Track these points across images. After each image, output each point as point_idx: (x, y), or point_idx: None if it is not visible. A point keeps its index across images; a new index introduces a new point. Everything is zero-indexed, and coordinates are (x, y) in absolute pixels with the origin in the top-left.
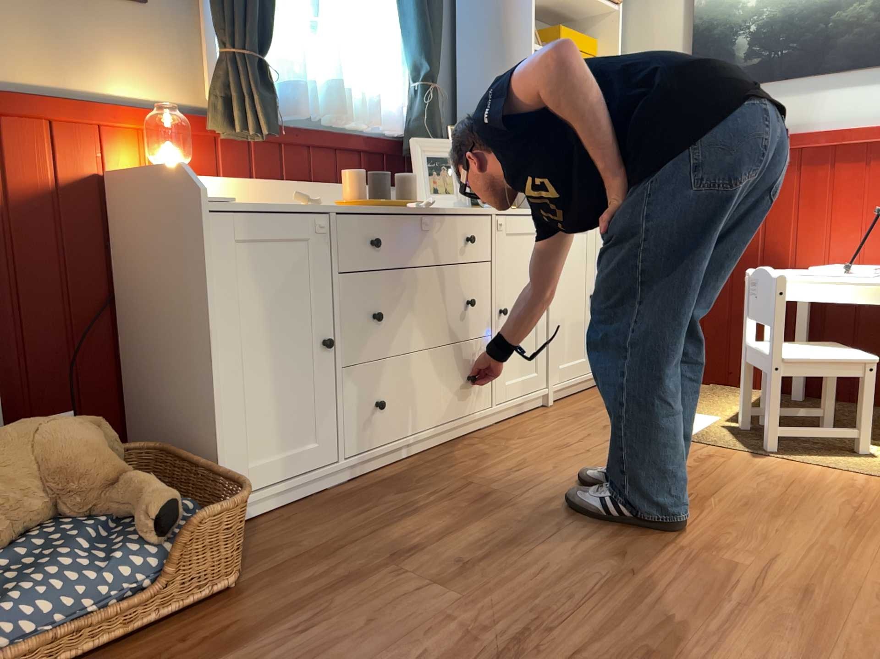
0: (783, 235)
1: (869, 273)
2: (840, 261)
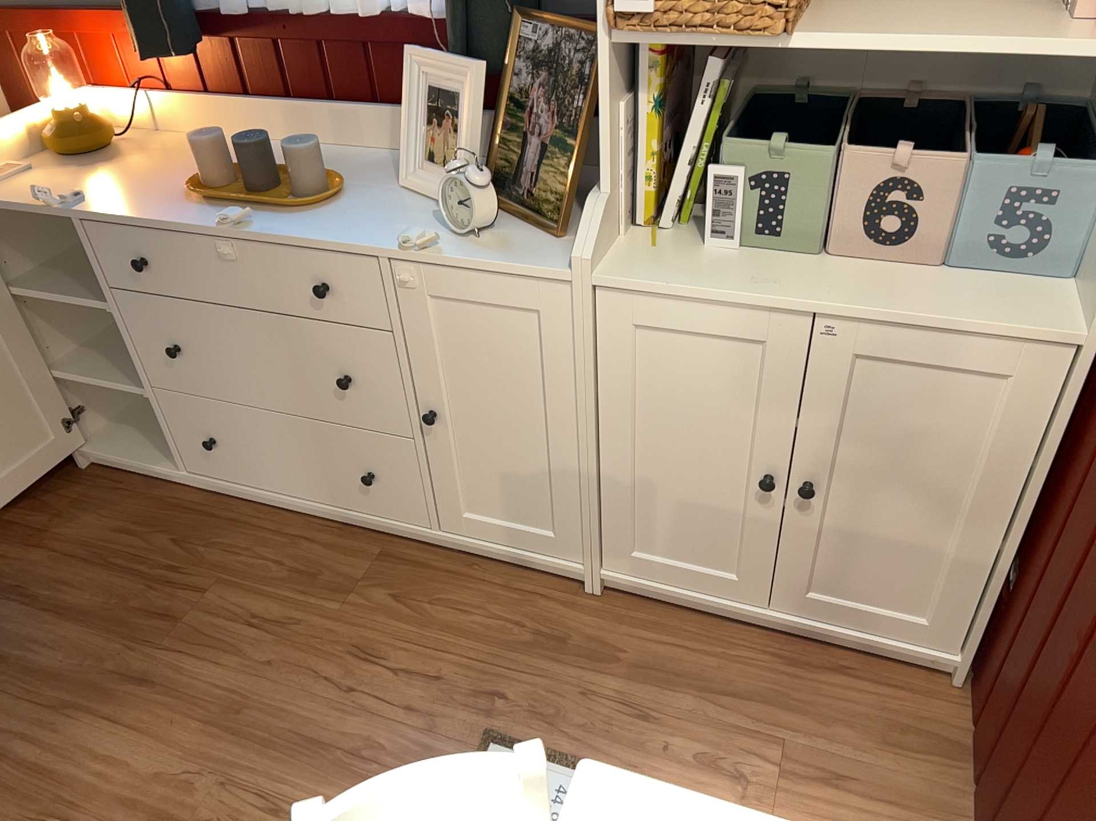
0: None
1: None
2: None
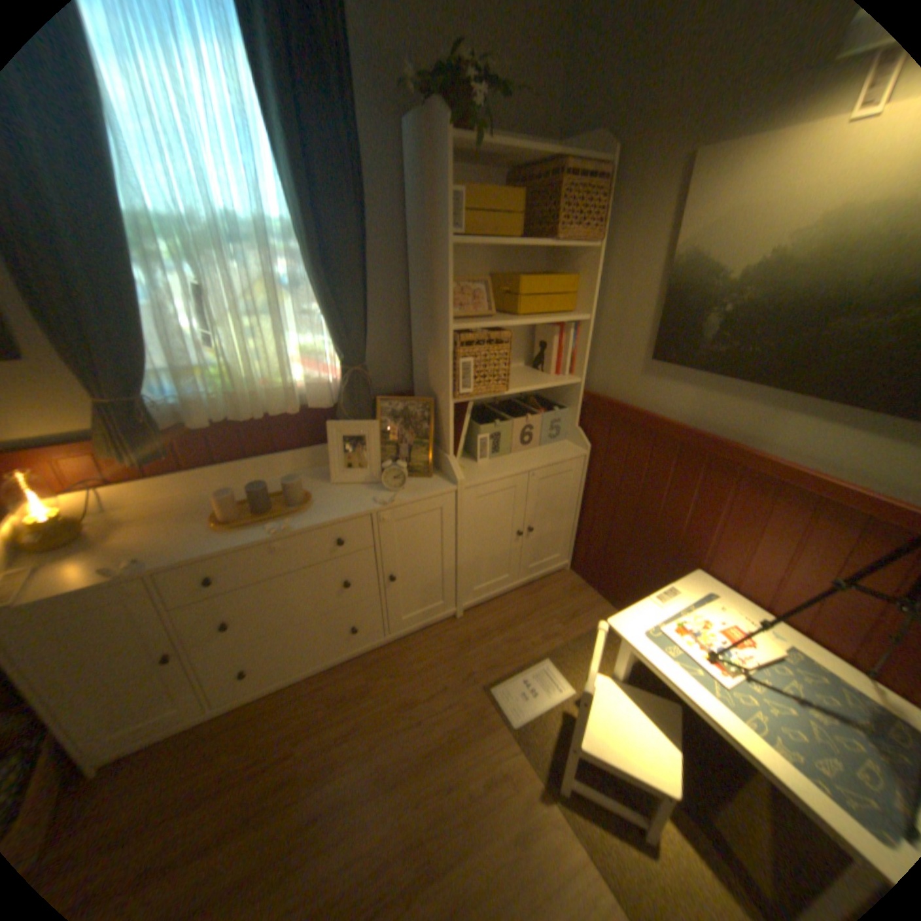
0: (707, 537)
1: (737, 677)
2: (755, 592)
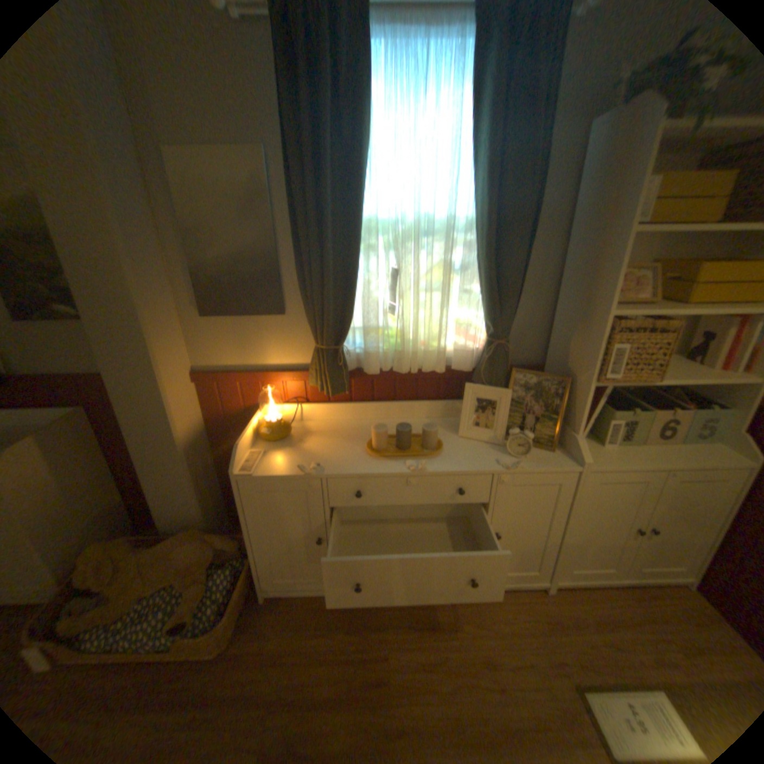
0: None
1: None
2: None
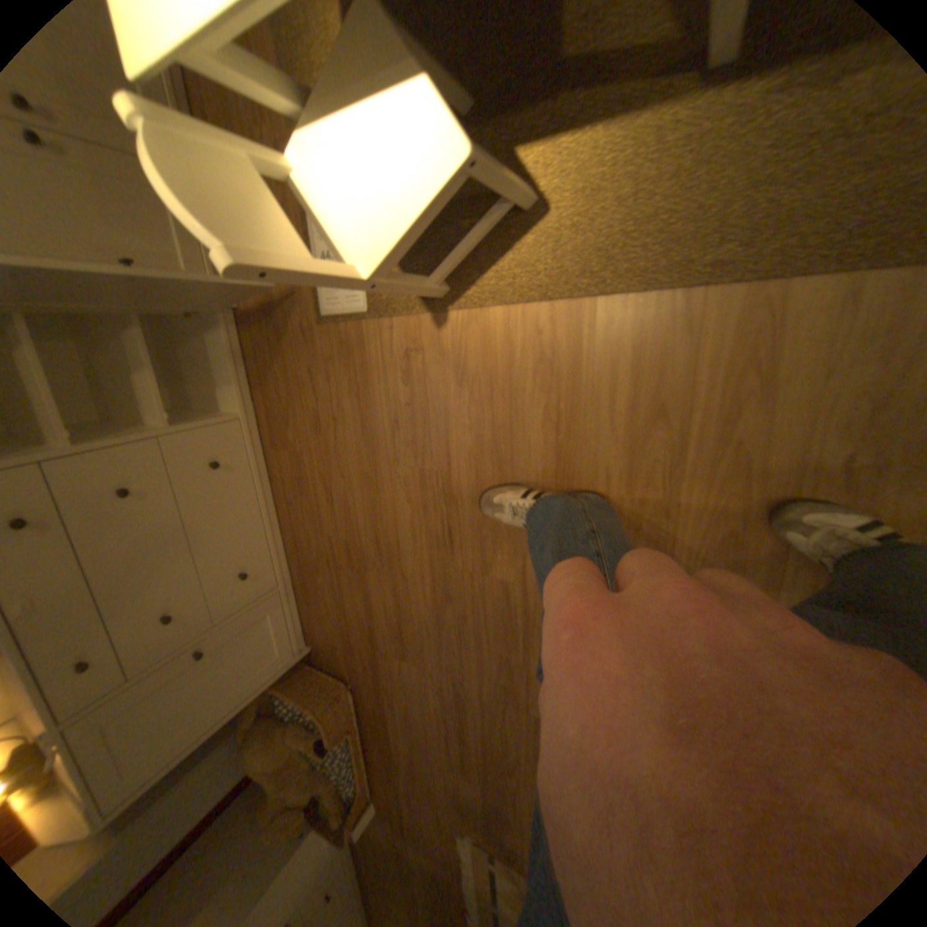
0: None
1: None
2: None
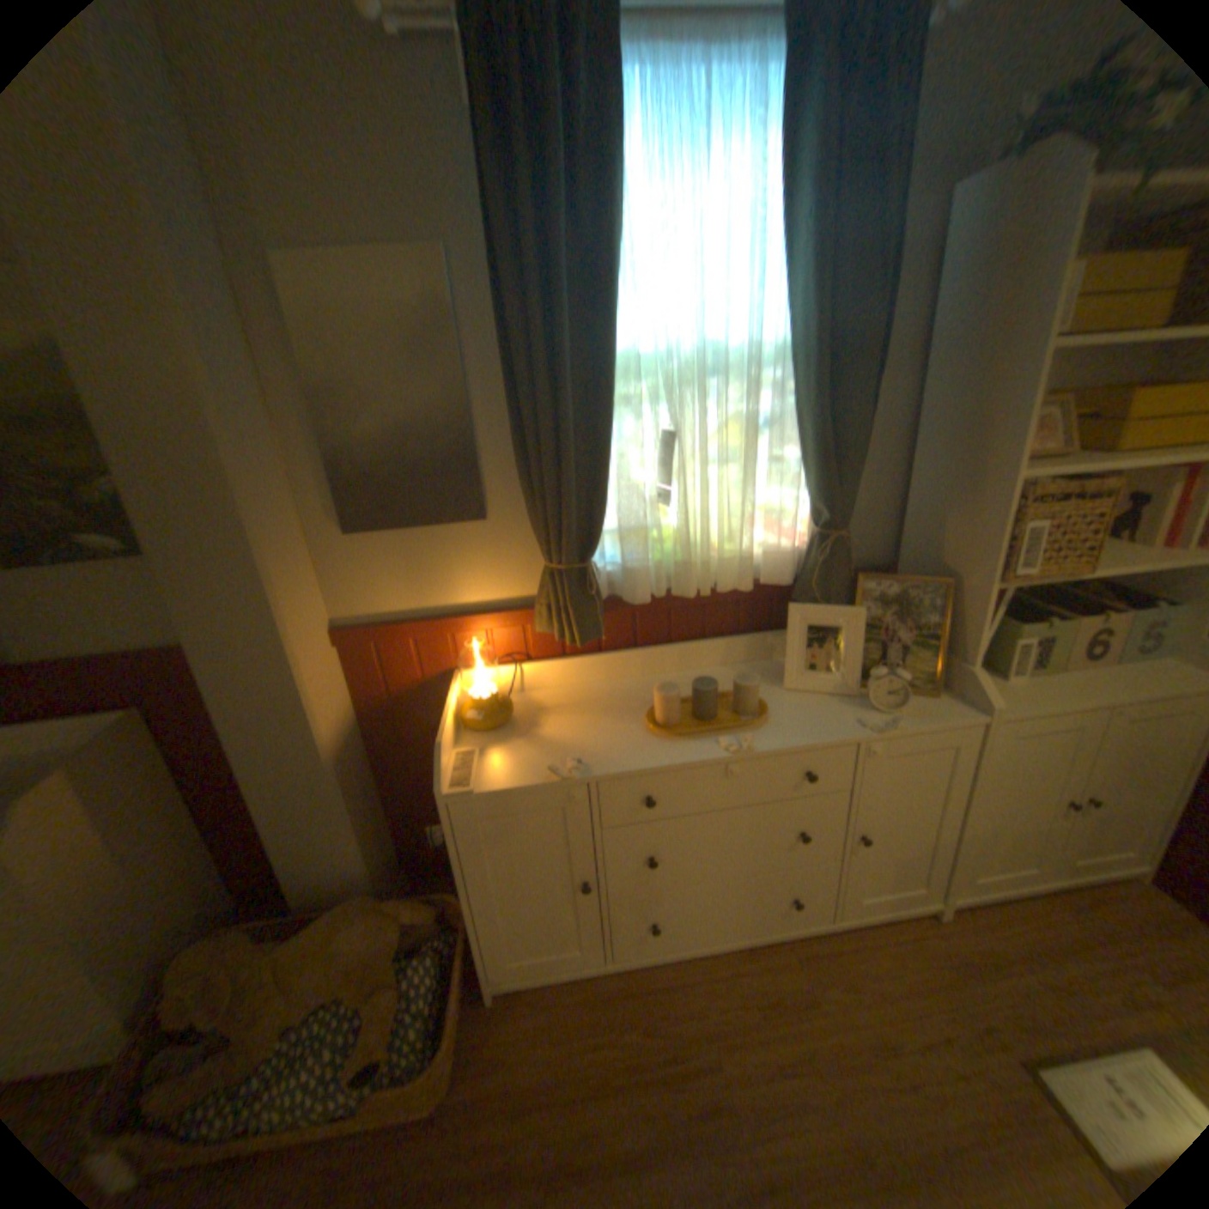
0: None
1: None
2: None
